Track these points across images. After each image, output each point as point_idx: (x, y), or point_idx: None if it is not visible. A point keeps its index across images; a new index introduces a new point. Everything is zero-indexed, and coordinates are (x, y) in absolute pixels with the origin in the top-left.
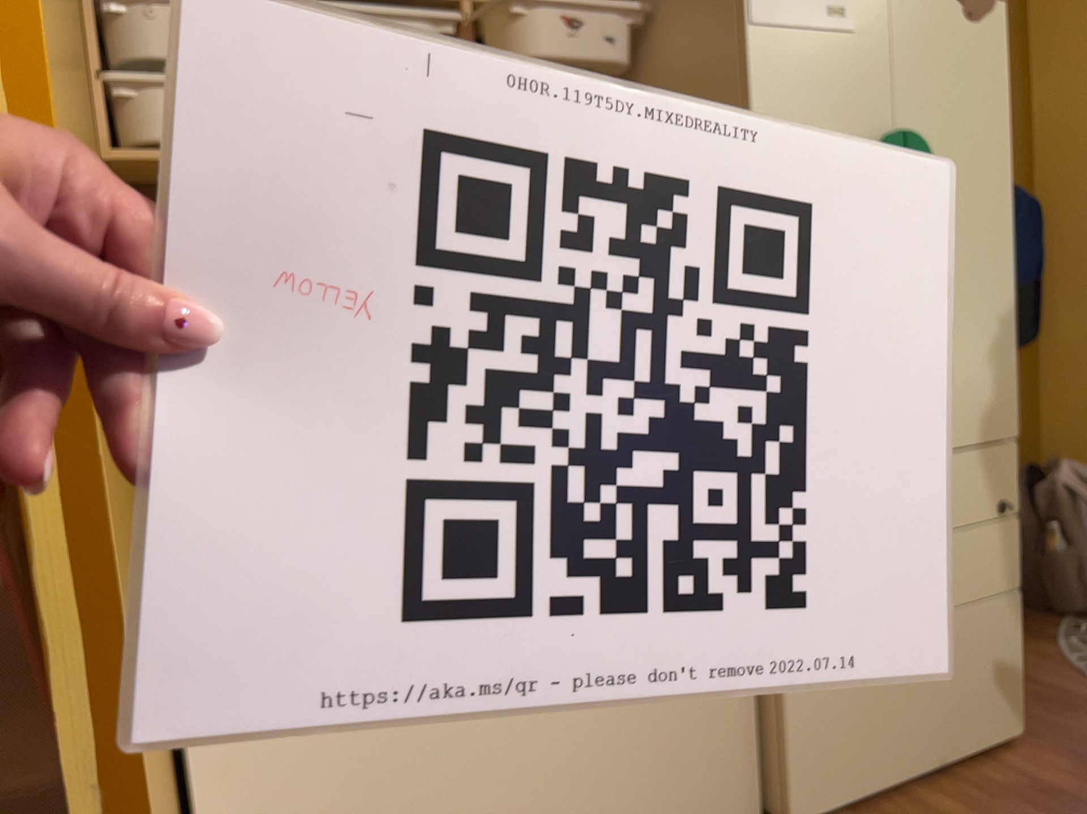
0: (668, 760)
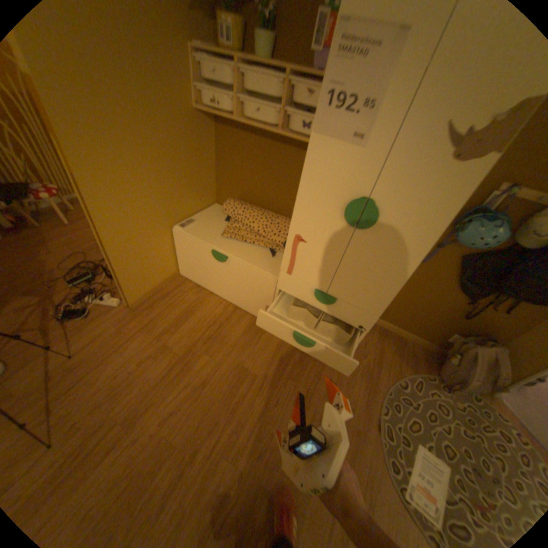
0: (249, 298)
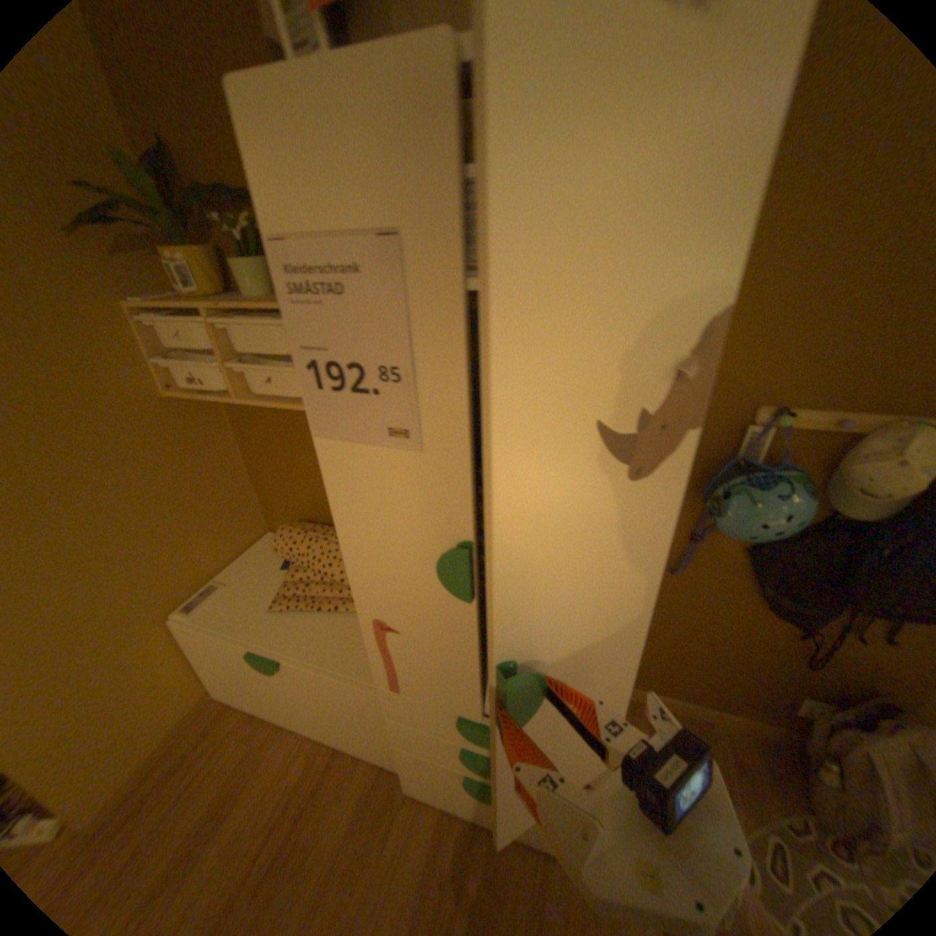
0: (350, 732)
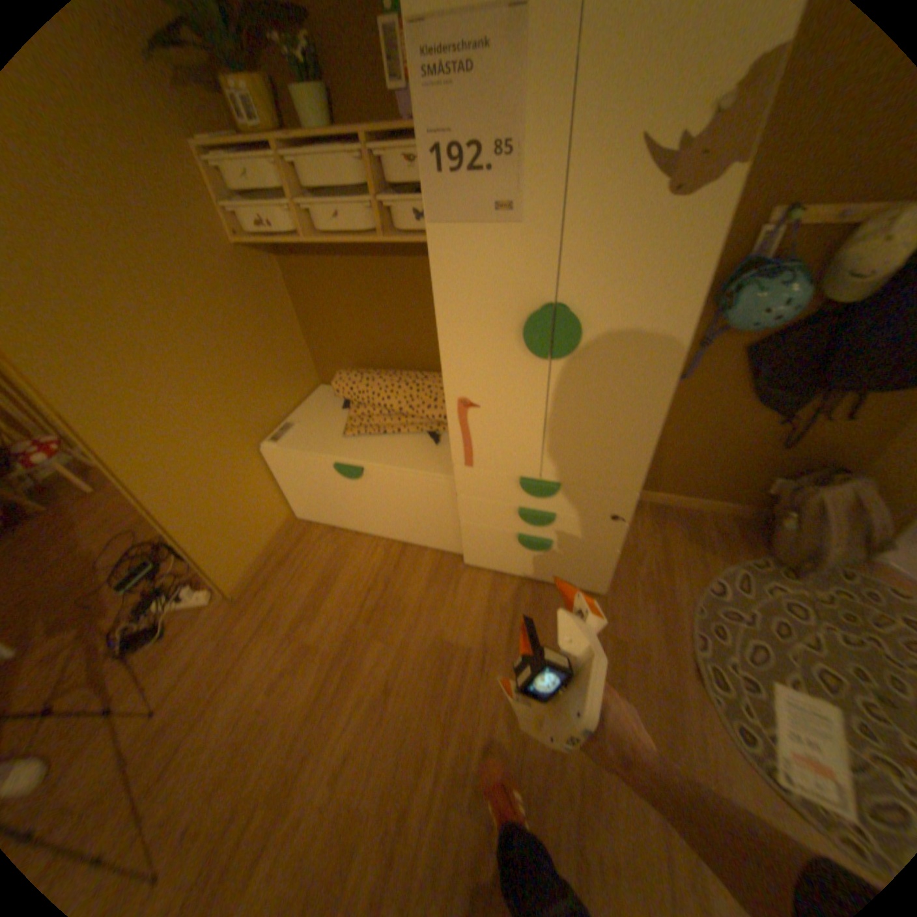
0: (419, 524)
